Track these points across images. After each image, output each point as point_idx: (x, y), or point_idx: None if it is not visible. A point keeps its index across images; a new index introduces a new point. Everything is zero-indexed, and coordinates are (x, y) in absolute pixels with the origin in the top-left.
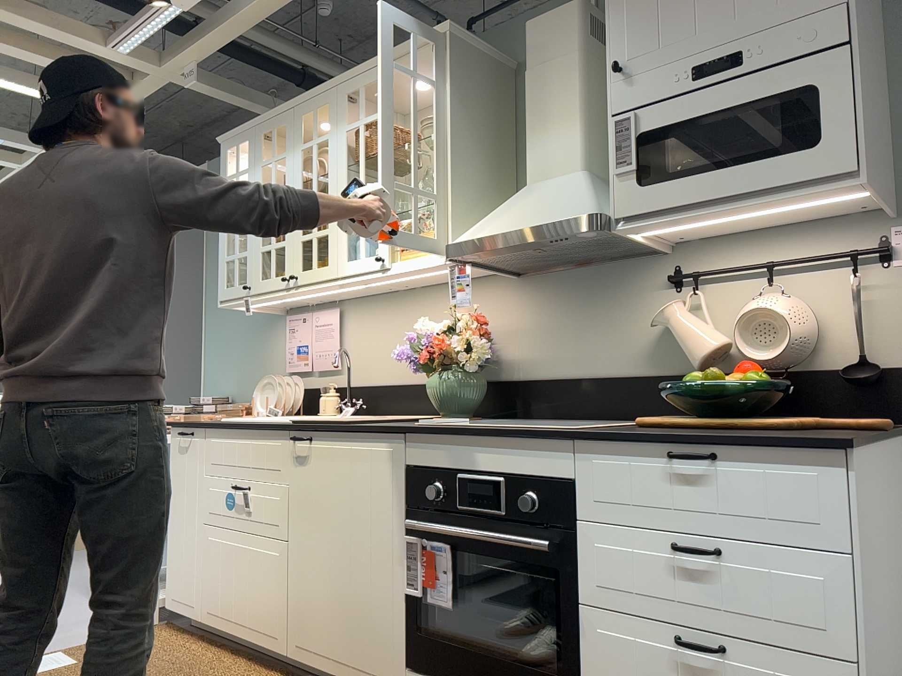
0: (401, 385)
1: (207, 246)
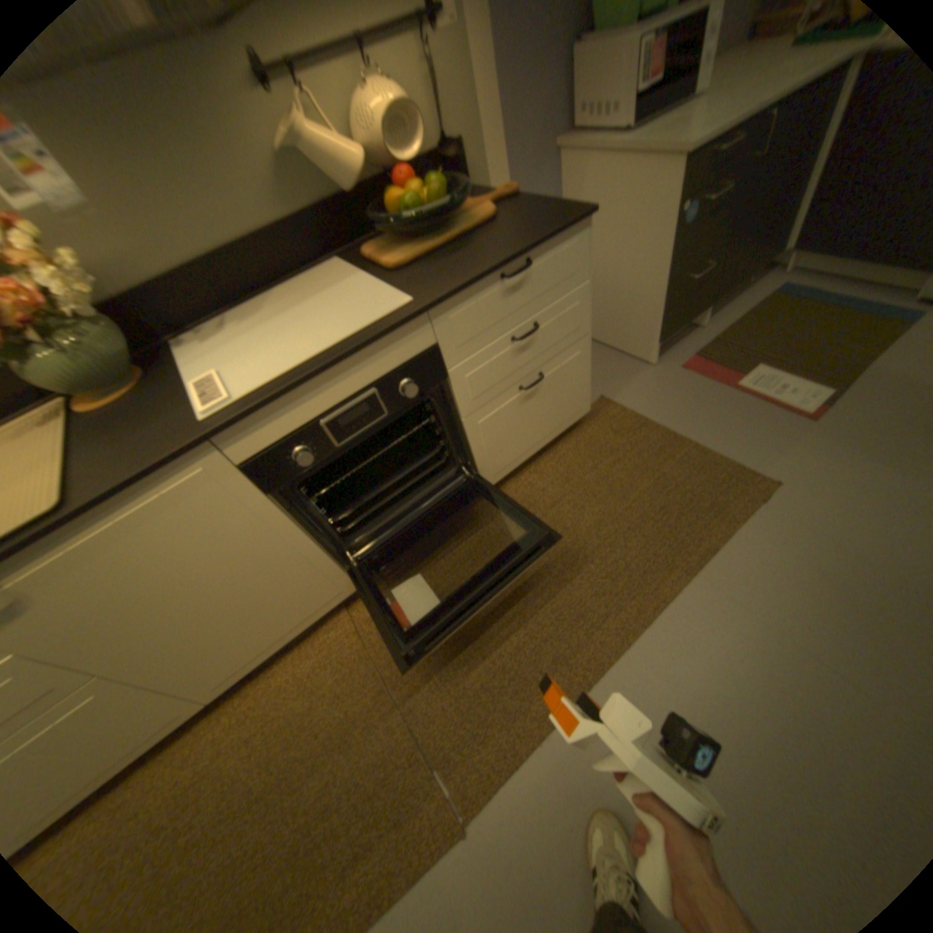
0: None
1: None
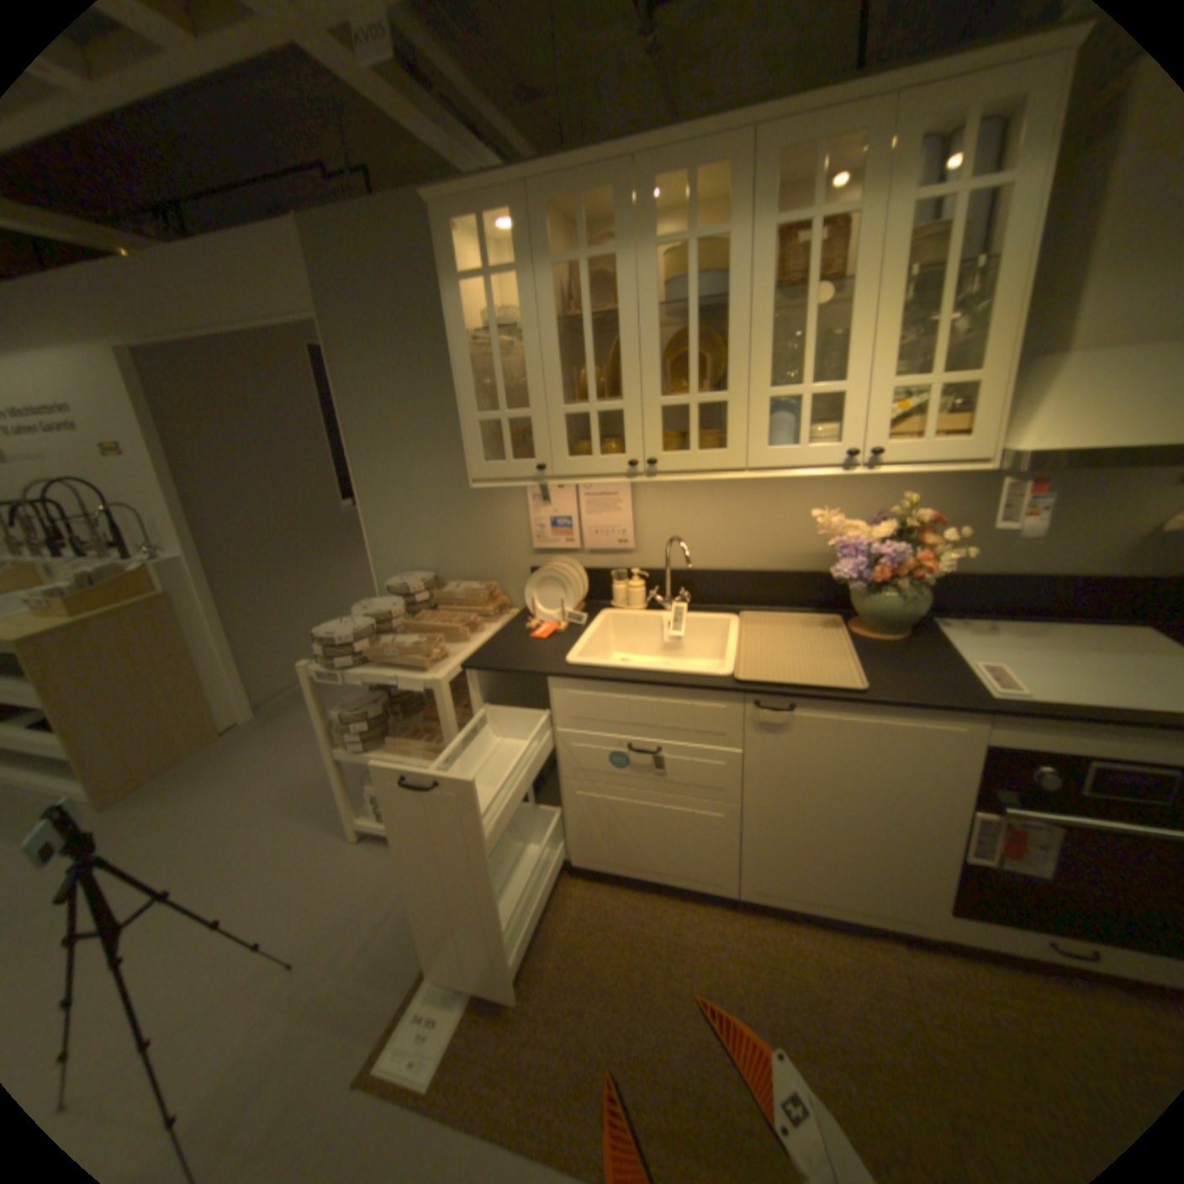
0: (741, 571)
1: (329, 362)
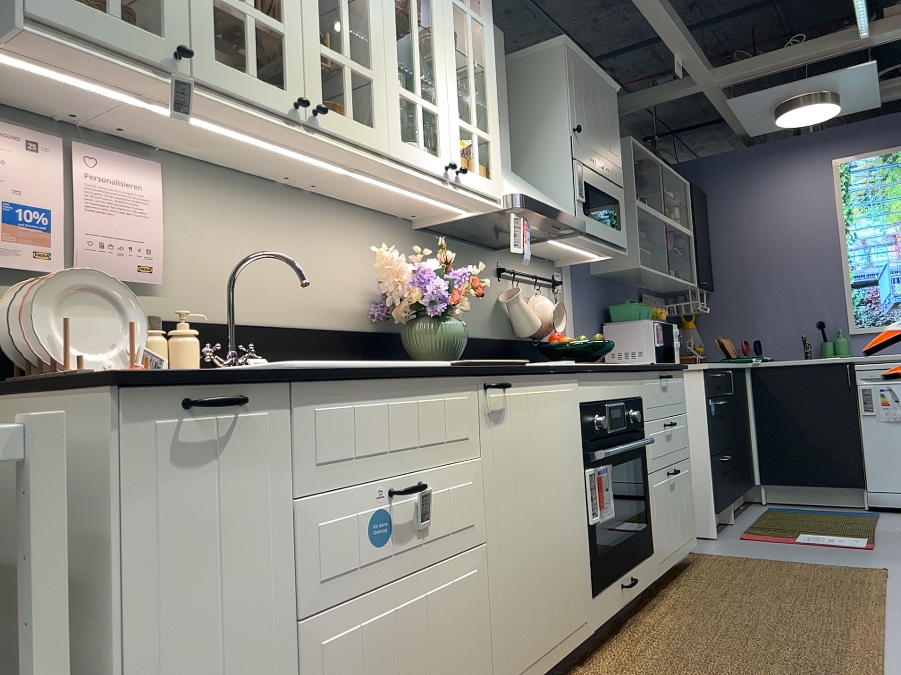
0: (290, 328)
1: None
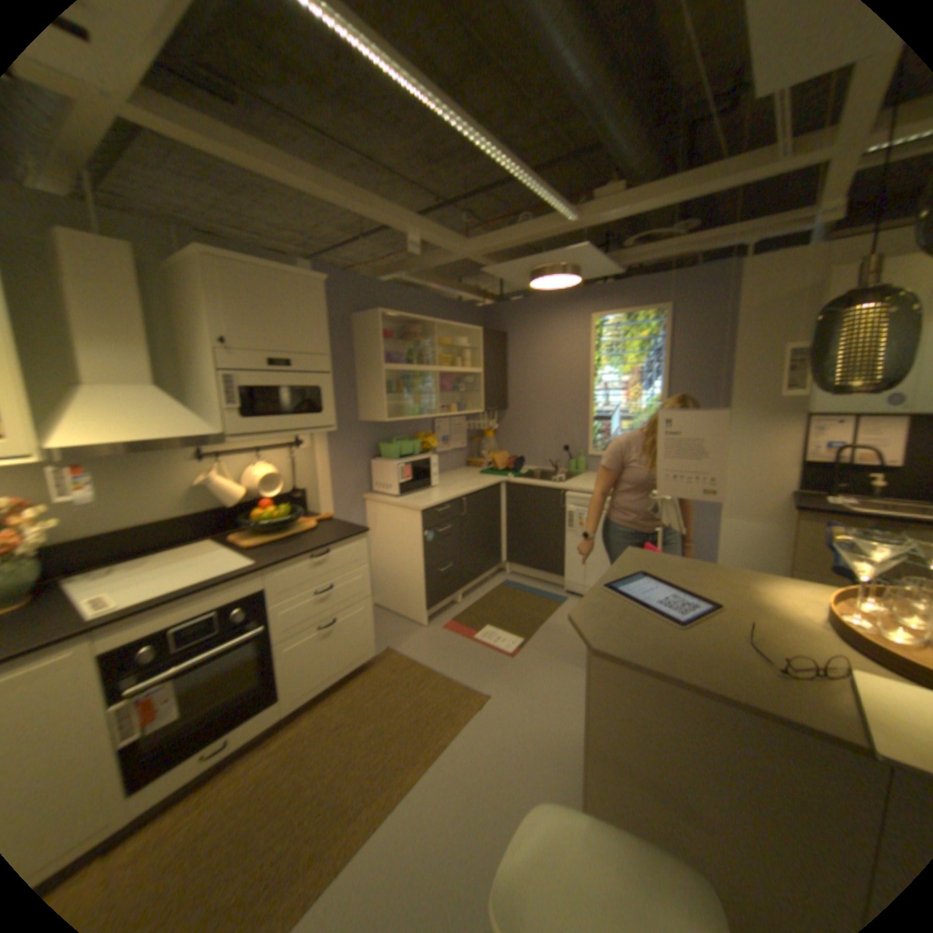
0: None
1: None
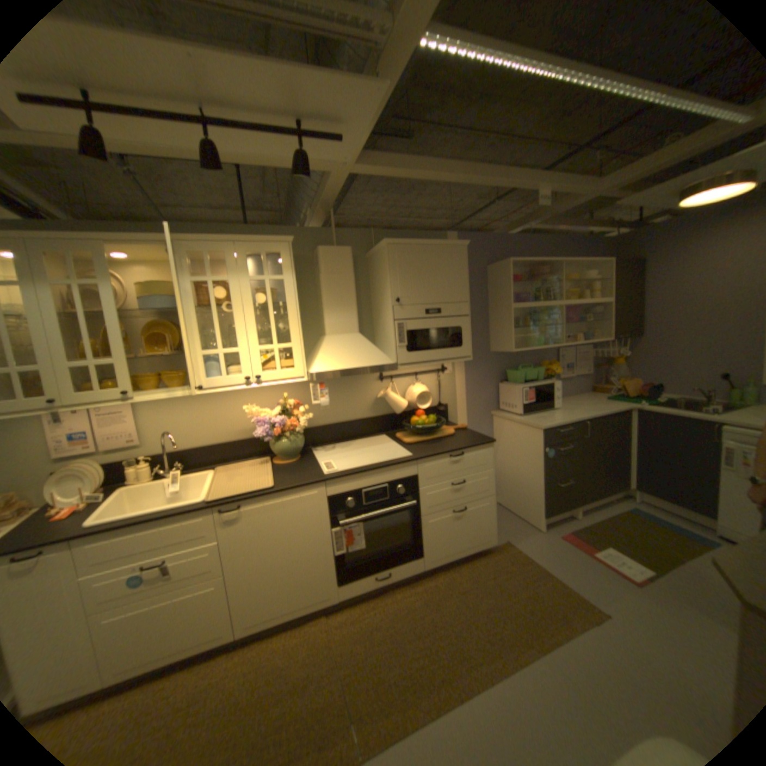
0: (214, 445)
1: None
